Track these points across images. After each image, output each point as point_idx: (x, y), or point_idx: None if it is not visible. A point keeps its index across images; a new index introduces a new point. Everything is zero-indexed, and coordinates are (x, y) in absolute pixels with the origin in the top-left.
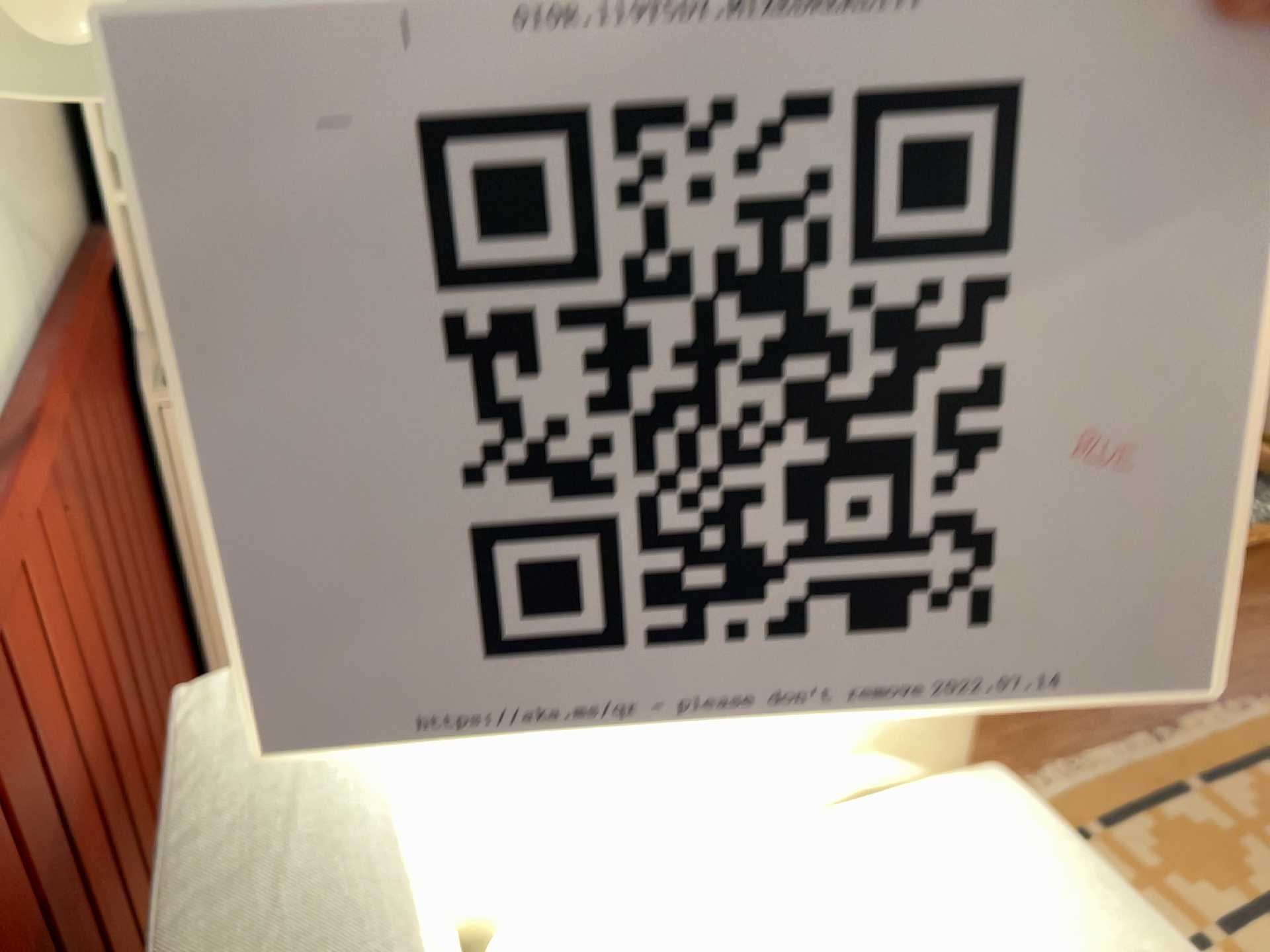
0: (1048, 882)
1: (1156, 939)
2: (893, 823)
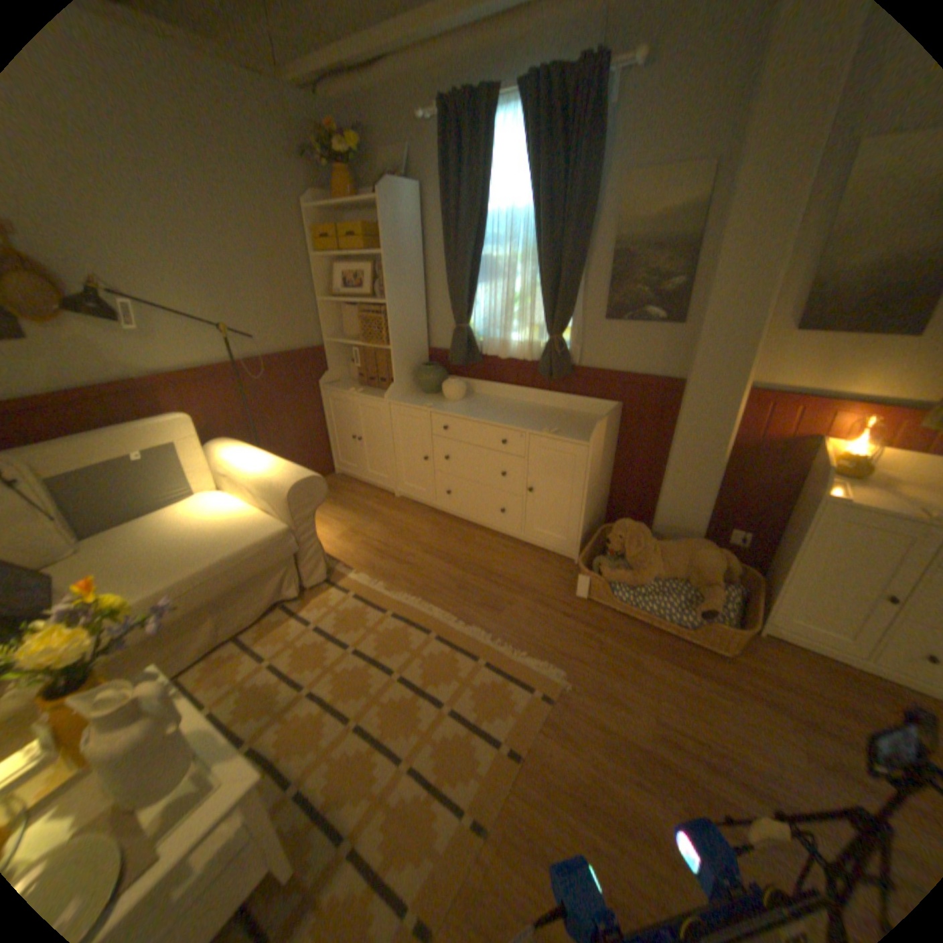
0: (241, 537)
1: (226, 554)
2: (258, 516)
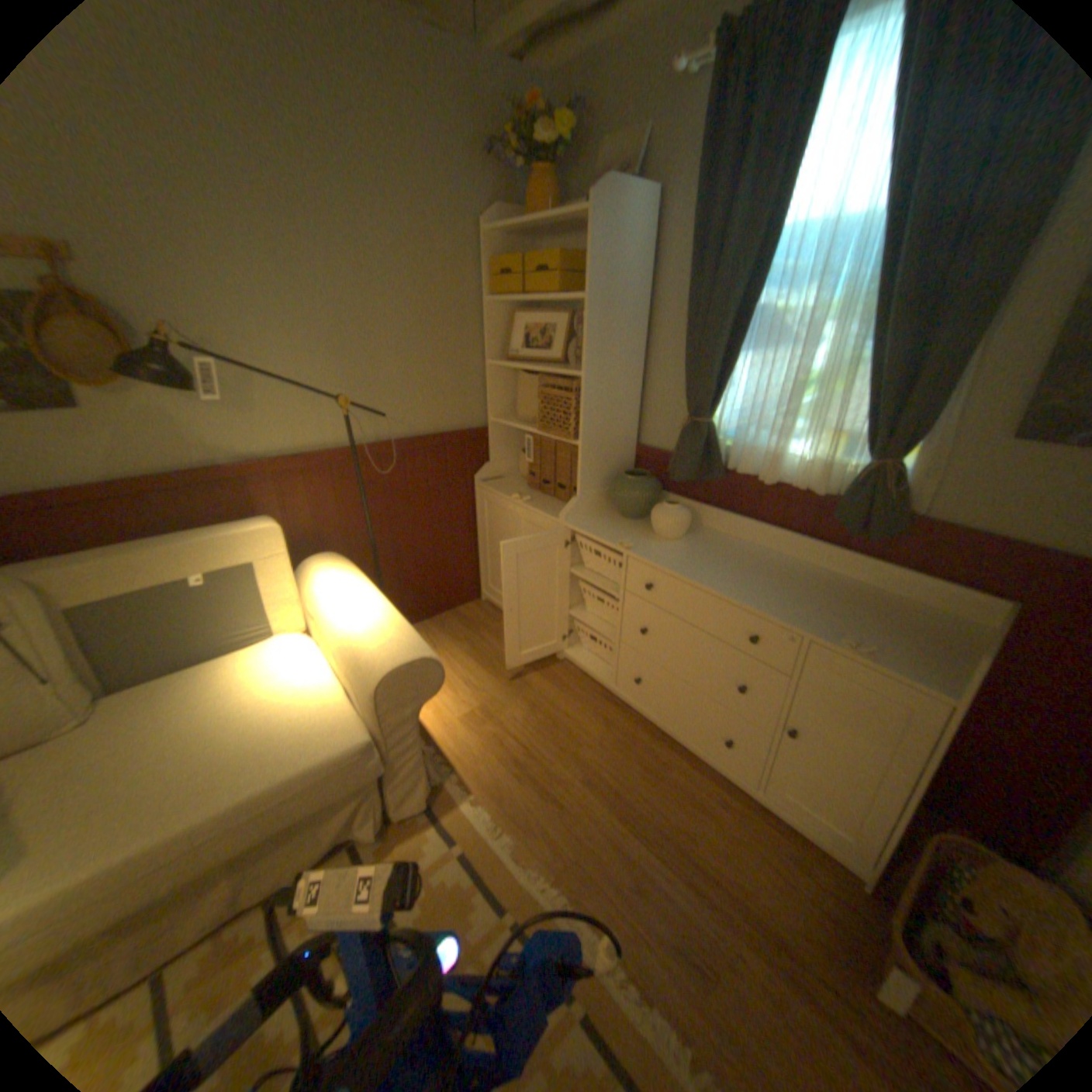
0: (293, 751)
1: (259, 789)
2: (335, 706)
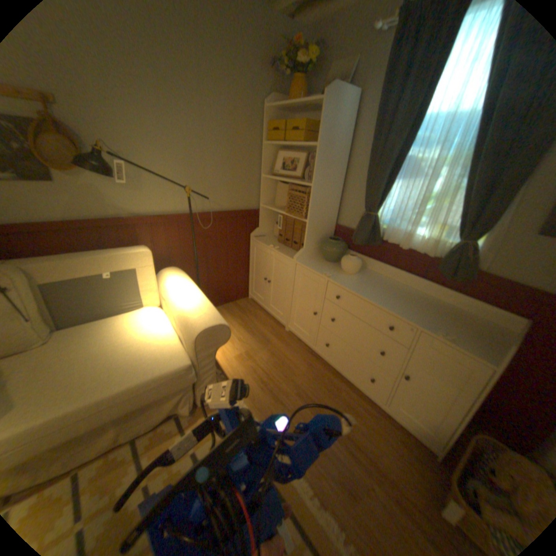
0: (152, 366)
1: (133, 384)
2: (174, 345)
